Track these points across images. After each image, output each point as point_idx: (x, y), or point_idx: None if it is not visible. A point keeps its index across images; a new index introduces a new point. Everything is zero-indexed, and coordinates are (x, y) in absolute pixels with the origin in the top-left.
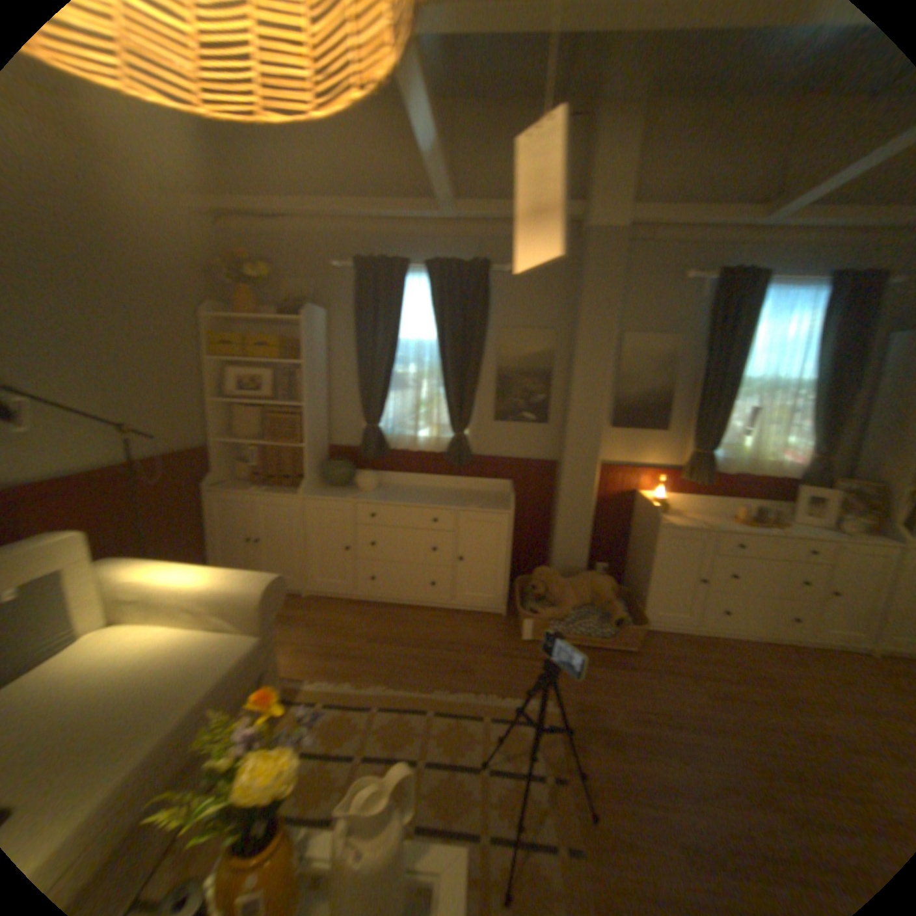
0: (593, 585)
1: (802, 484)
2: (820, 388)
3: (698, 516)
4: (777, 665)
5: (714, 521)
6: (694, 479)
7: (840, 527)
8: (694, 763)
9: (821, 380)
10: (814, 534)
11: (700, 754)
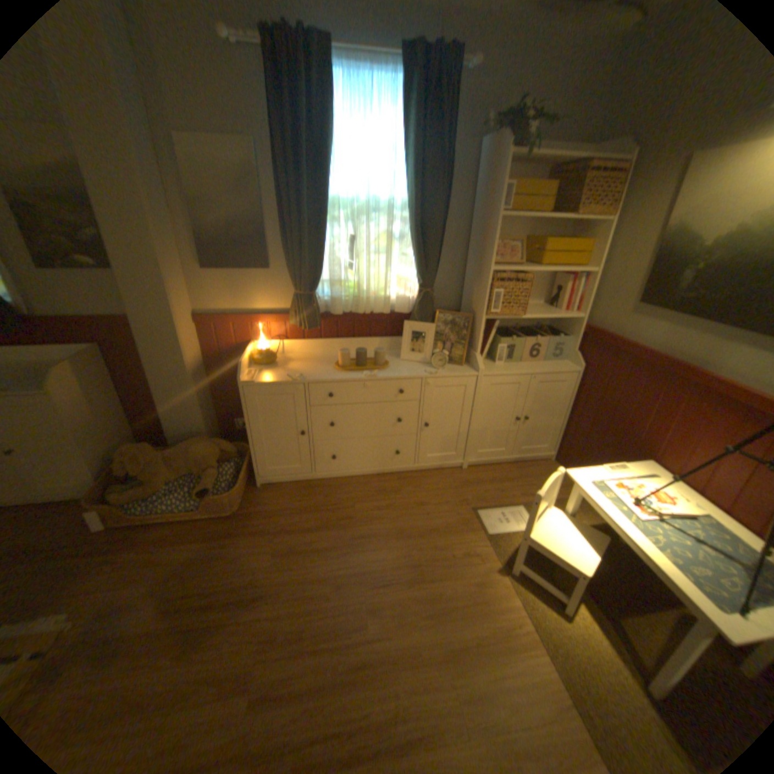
0: (189, 454)
1: (411, 318)
2: (410, 208)
3: (305, 363)
4: (371, 497)
5: (314, 369)
6: (298, 324)
7: (432, 360)
8: (190, 654)
9: (410, 198)
10: (406, 370)
11: (207, 637)
